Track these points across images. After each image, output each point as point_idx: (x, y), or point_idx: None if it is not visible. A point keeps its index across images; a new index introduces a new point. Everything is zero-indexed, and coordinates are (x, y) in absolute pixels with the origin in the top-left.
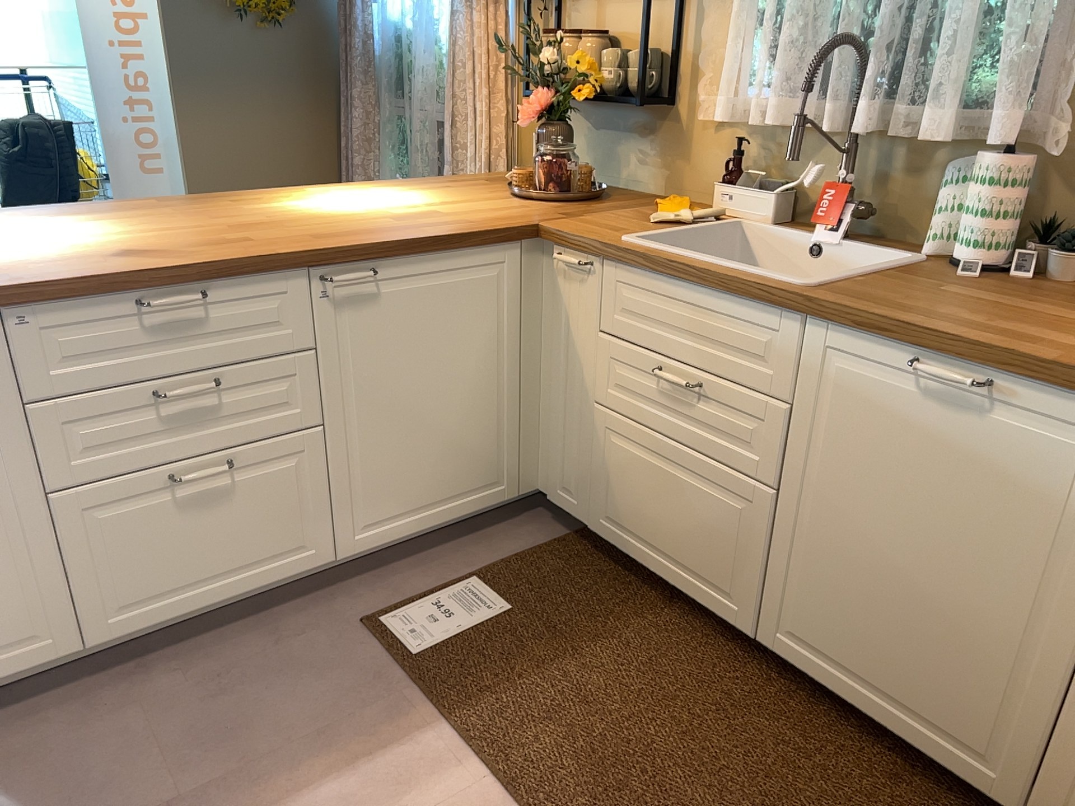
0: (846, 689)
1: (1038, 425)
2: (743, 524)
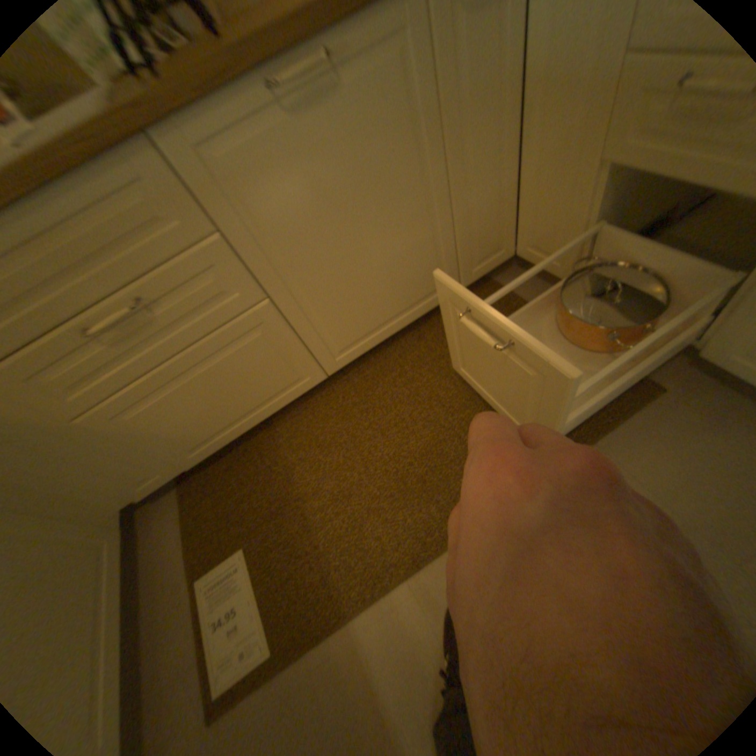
0: (379, 337)
1: (368, 62)
2: (270, 339)
